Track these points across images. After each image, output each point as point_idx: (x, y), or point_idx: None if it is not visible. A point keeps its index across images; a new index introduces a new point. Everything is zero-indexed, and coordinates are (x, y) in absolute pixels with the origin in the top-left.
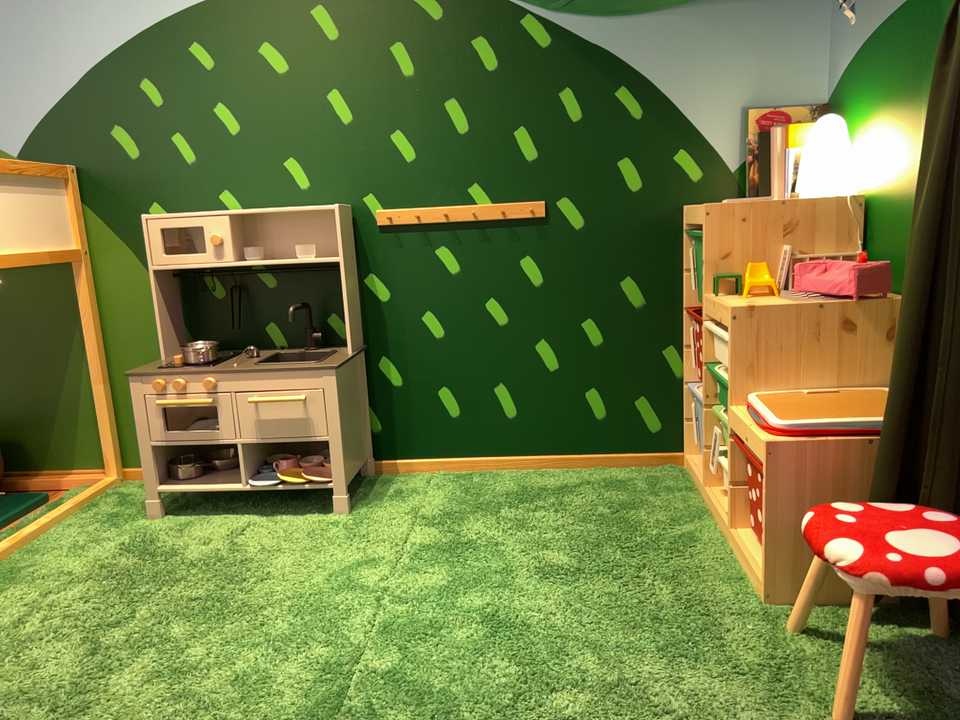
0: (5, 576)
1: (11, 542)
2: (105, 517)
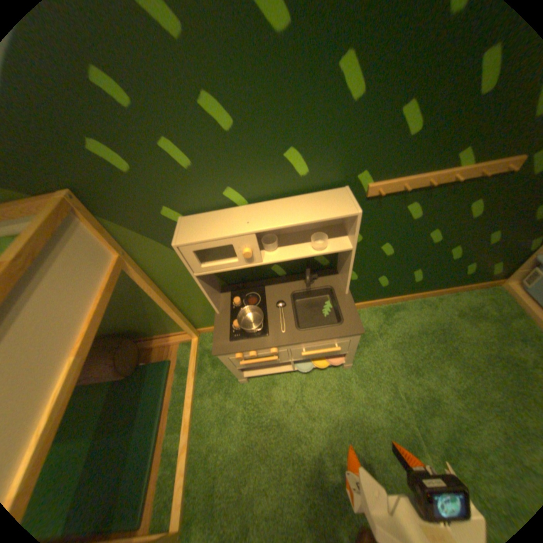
0: (201, 465)
1: (186, 432)
2: (215, 382)
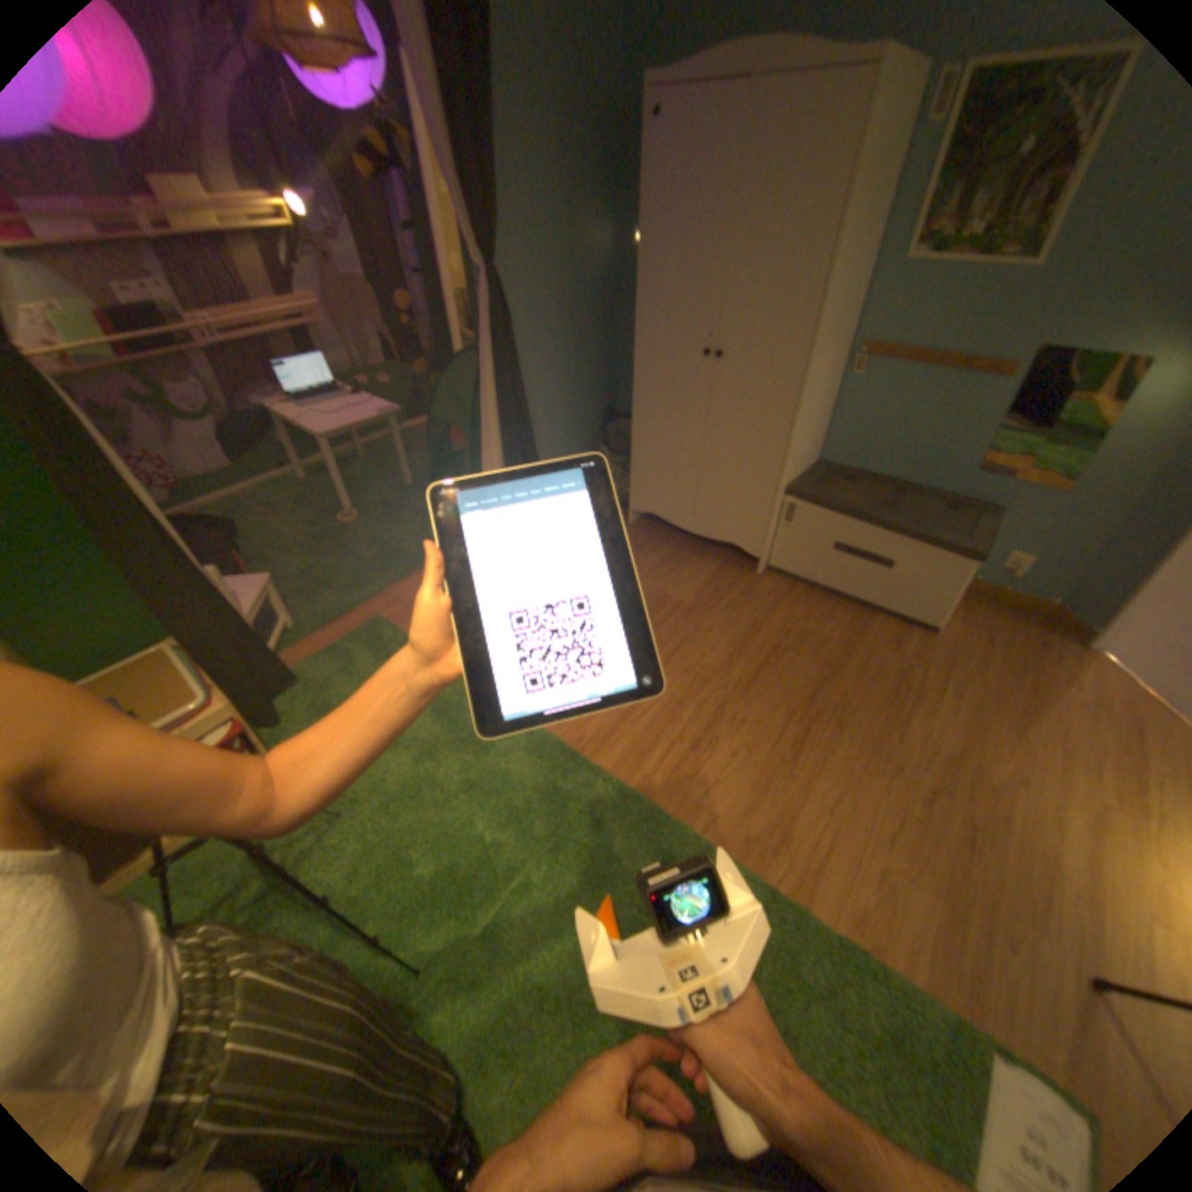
0: None
1: None
2: None
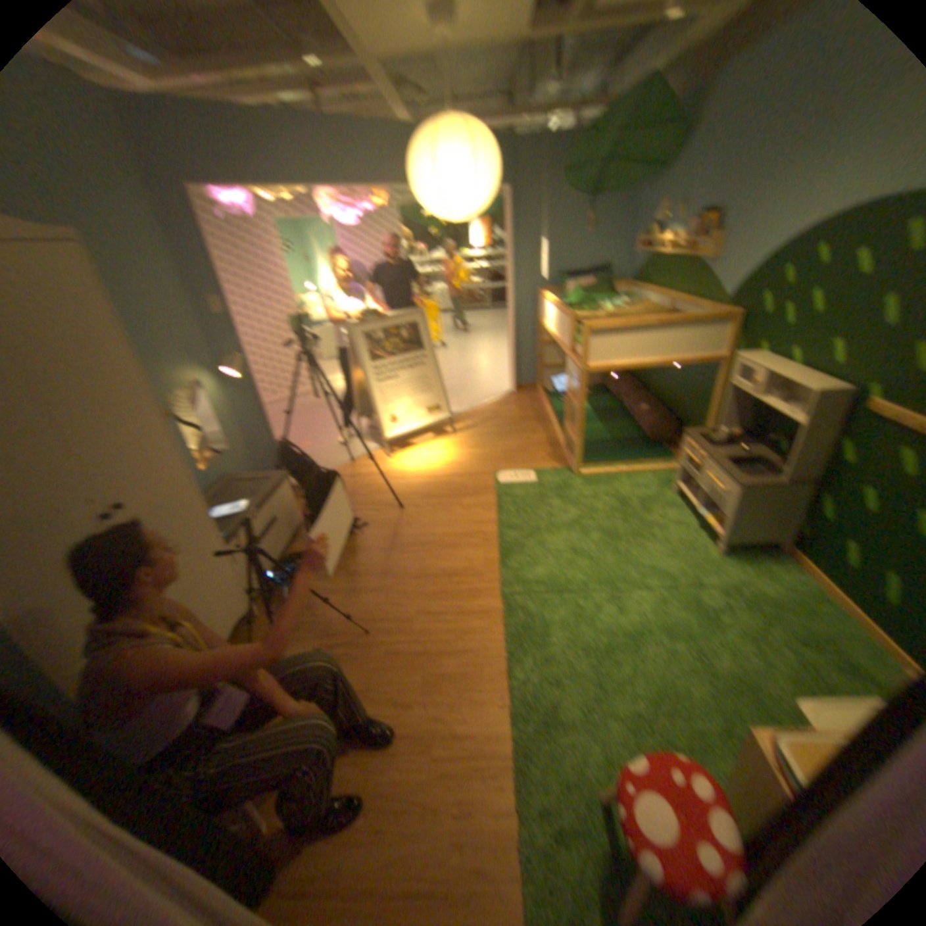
0: (609, 480)
1: (625, 470)
2: (665, 480)
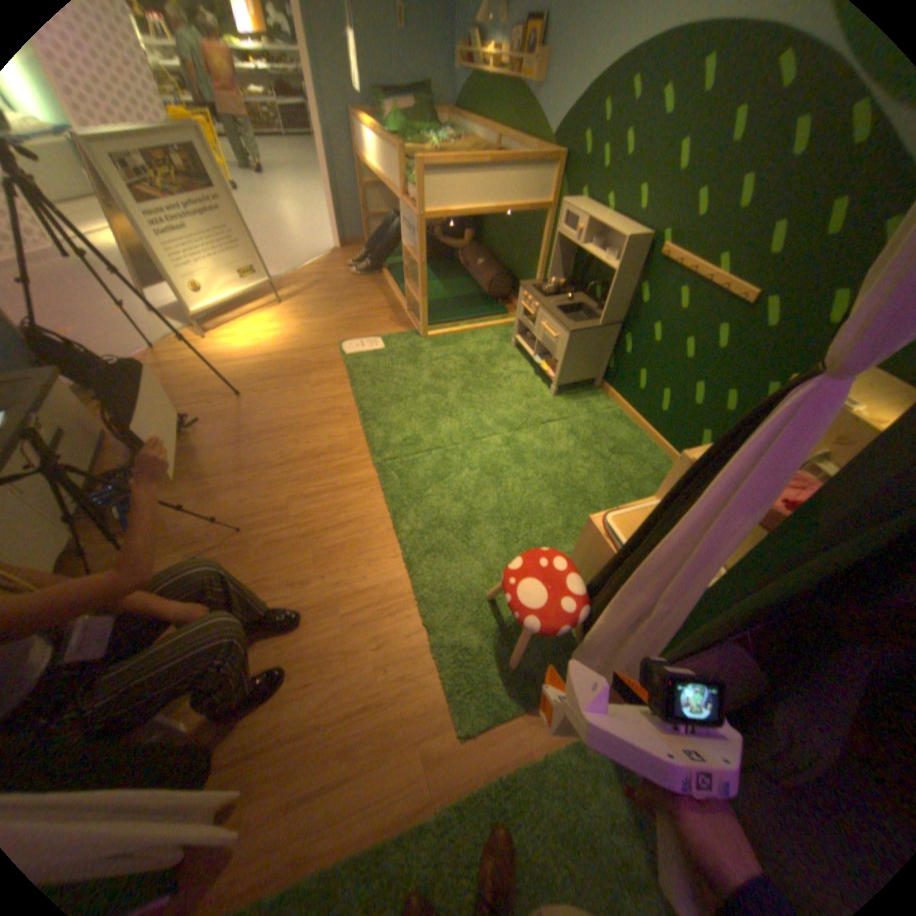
0: (456, 340)
1: (469, 328)
2: (503, 336)
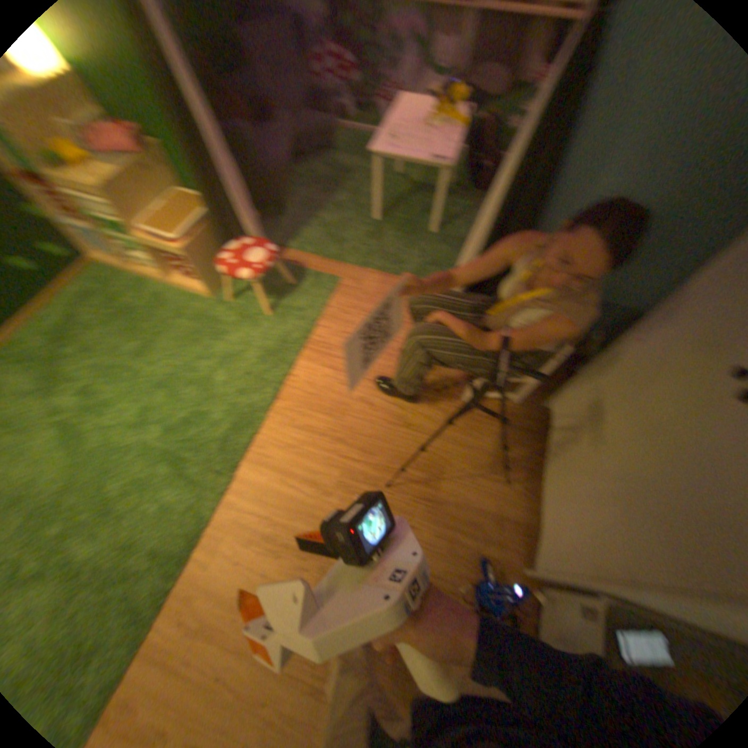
0: None
1: None
2: None
